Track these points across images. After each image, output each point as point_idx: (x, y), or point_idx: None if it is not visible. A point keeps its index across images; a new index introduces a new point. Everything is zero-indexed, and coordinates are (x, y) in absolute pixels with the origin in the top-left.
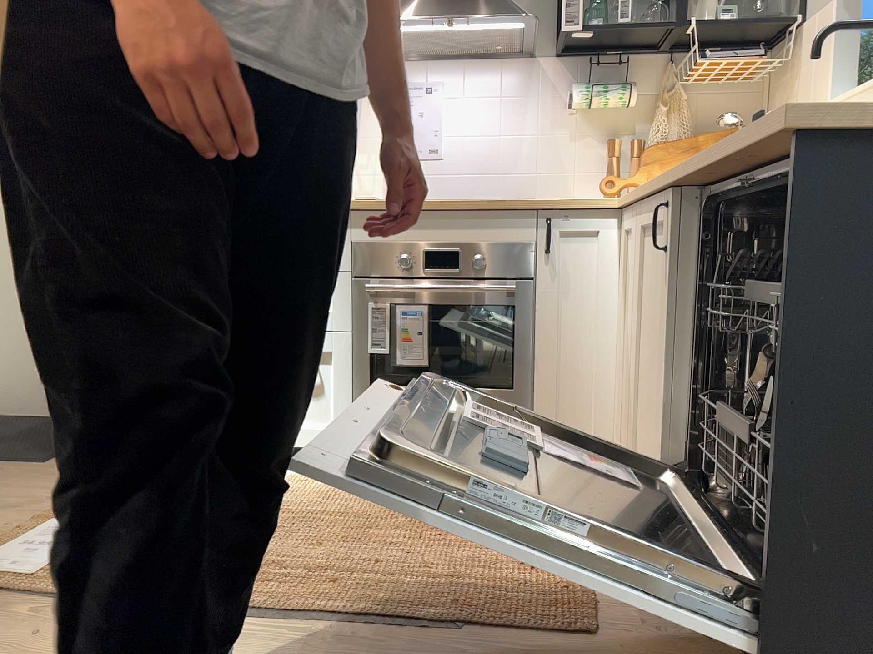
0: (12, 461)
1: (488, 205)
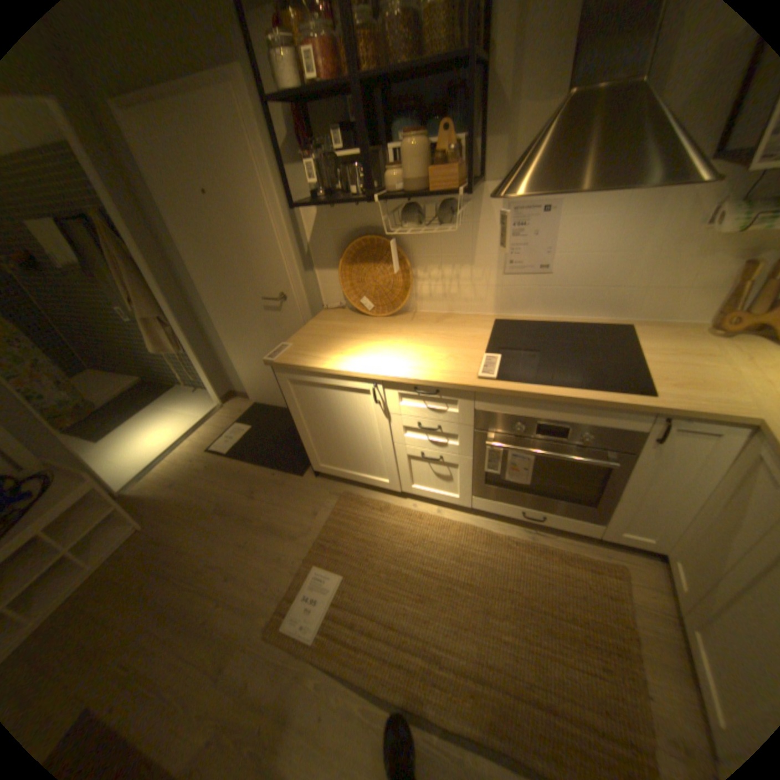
0: (286, 471)
1: (604, 404)
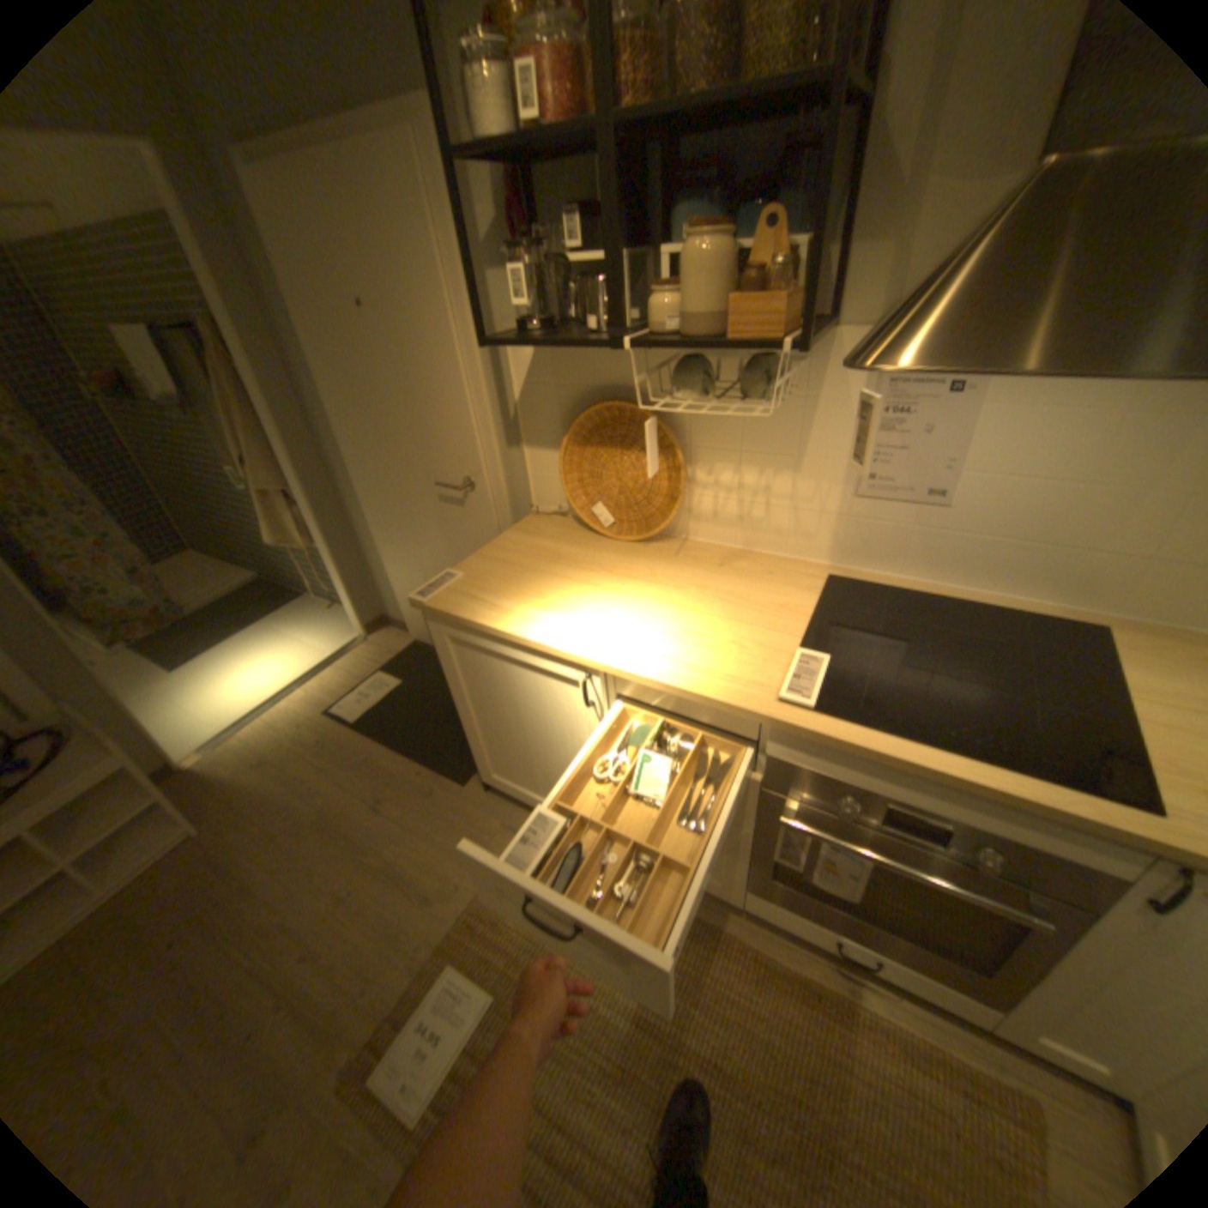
0: (441, 773)
1: (1041, 809)
